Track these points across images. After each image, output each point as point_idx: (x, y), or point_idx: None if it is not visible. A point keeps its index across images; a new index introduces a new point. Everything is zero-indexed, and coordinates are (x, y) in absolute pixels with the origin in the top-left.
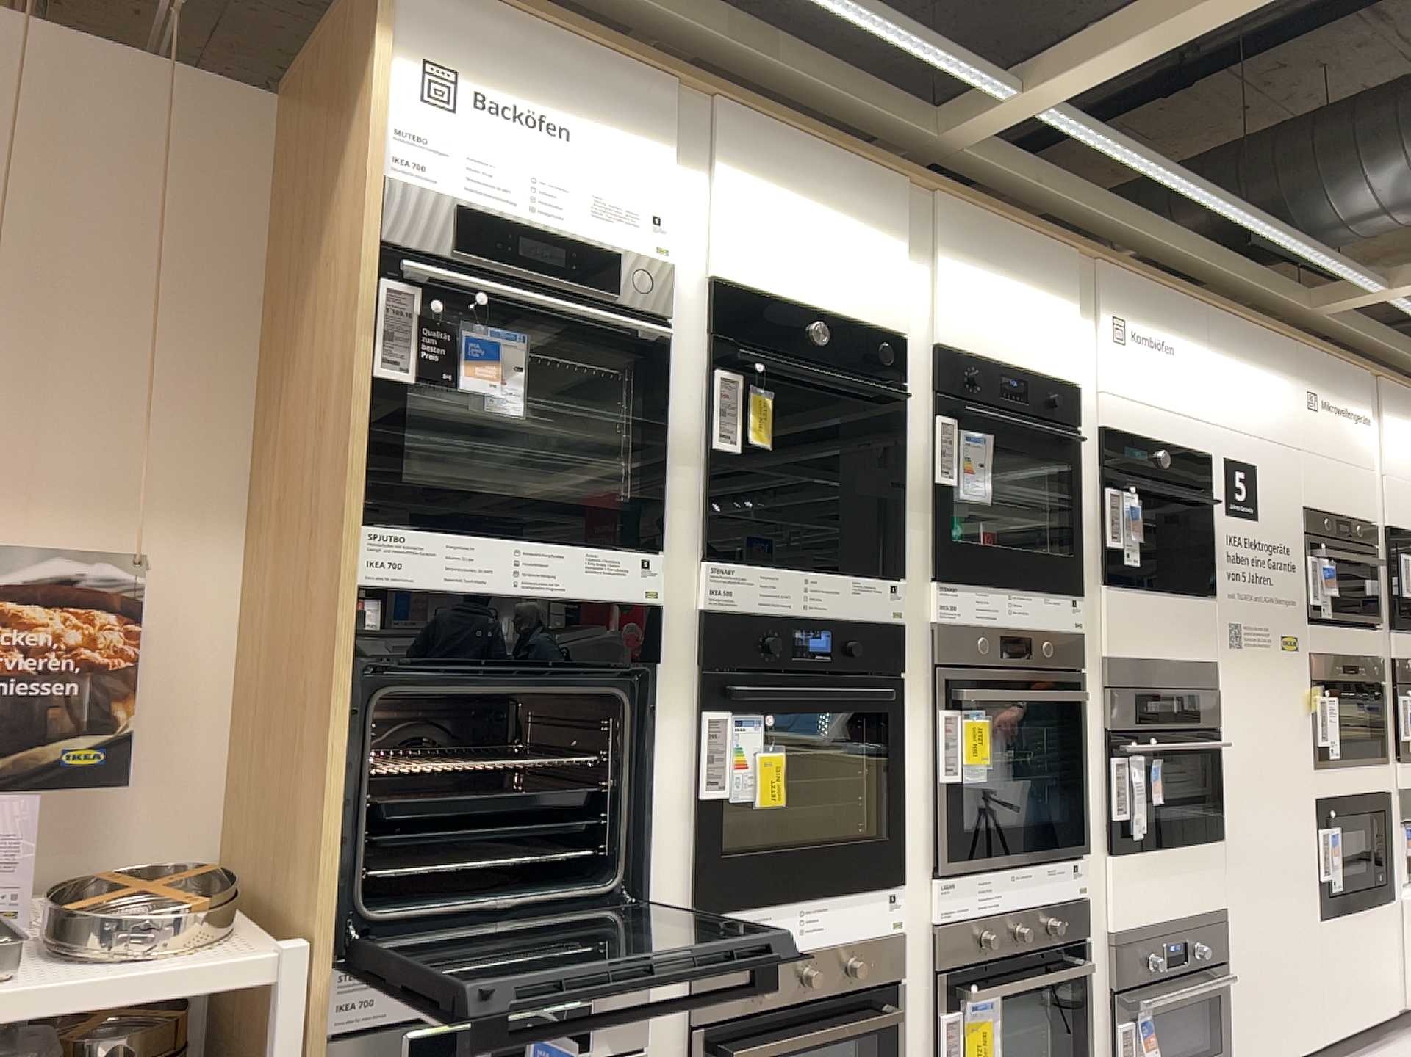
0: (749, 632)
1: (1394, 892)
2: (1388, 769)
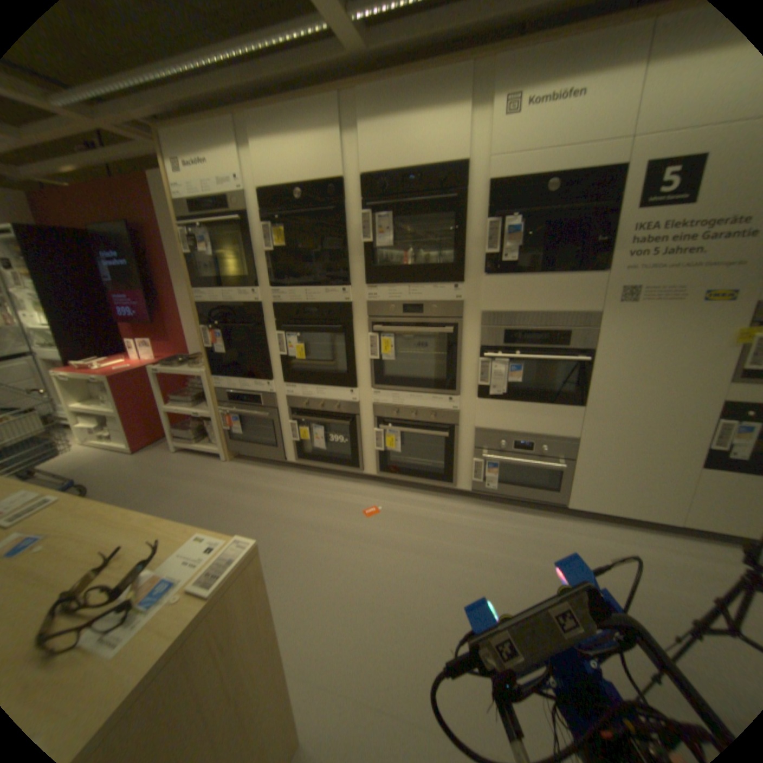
0: (287, 310)
1: None
2: None
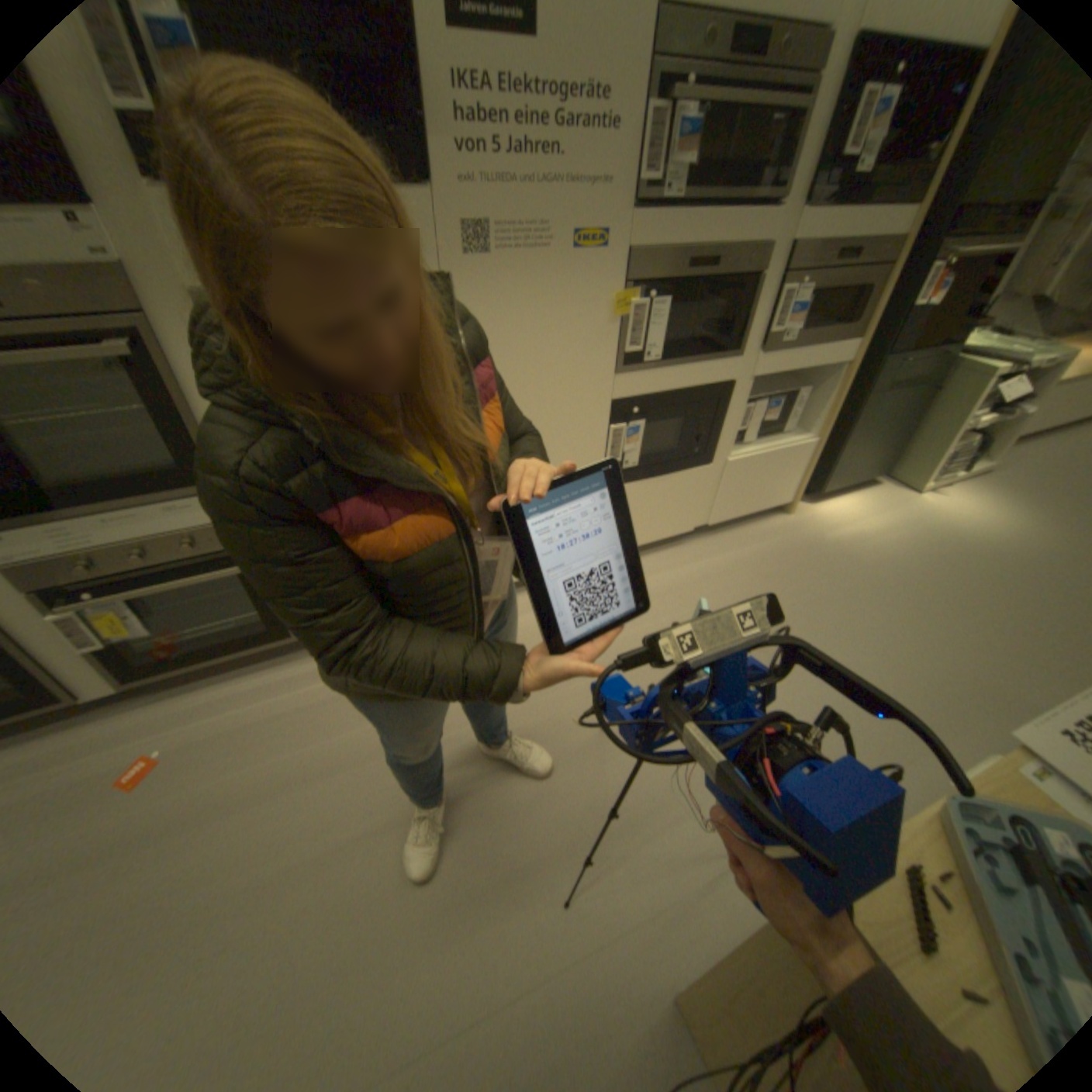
0: None
1: (719, 457)
2: (747, 361)
